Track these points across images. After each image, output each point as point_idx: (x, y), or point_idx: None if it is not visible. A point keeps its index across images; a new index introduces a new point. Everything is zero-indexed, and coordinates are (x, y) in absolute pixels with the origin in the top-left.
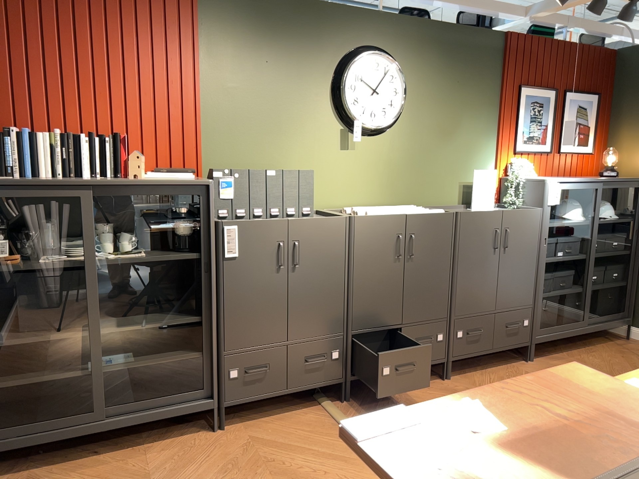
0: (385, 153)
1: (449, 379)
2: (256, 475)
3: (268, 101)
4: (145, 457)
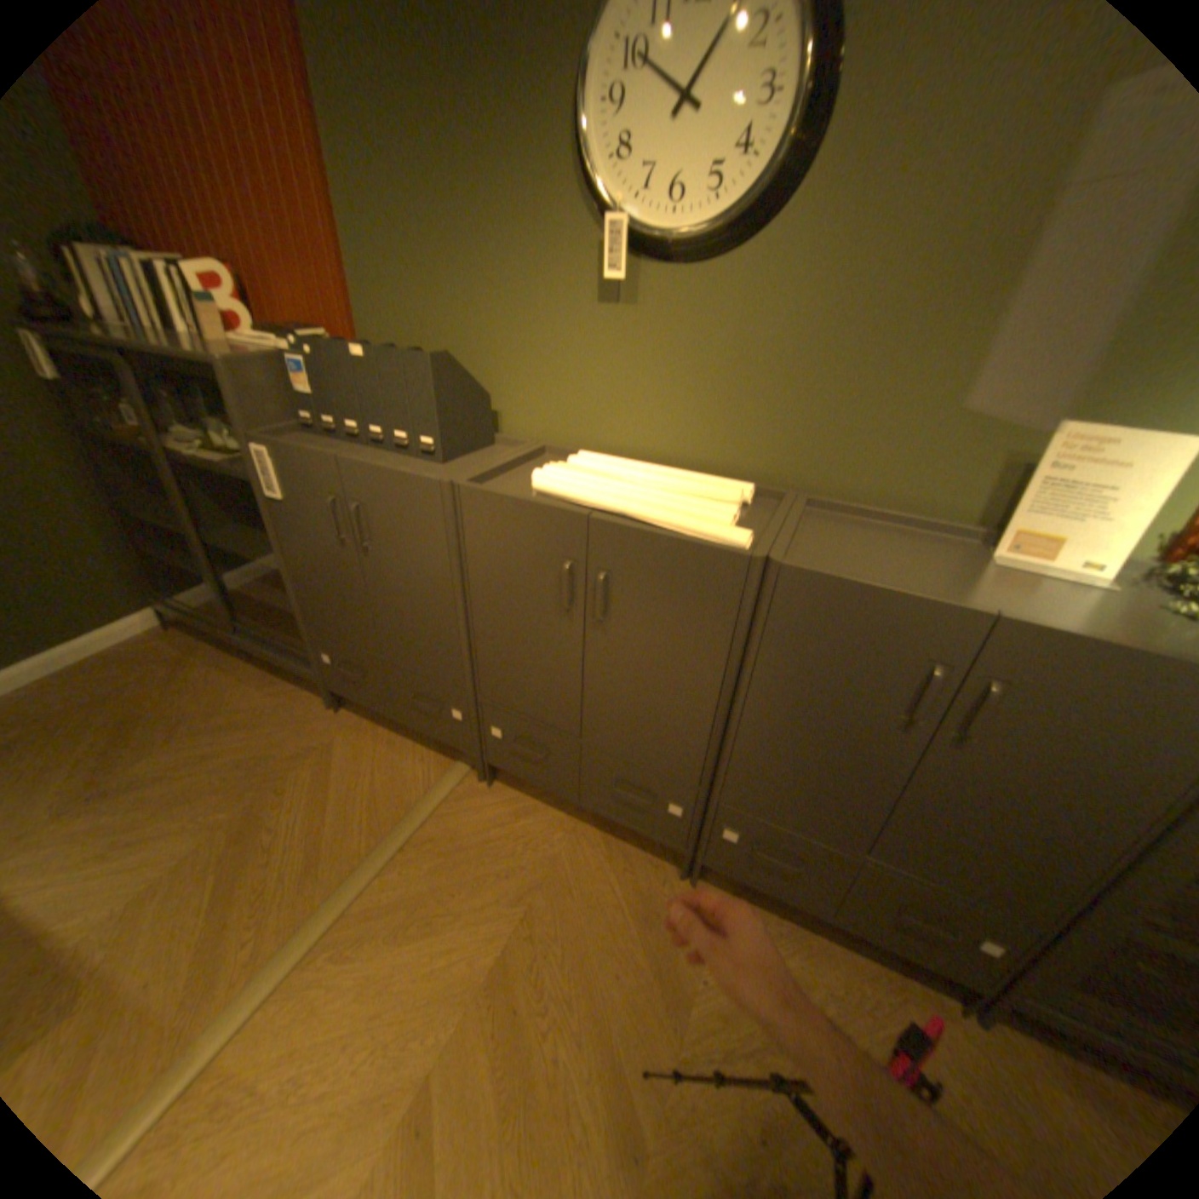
0: (725, 320)
1: (694, 885)
2: (245, 797)
3: (438, 174)
4: (256, 692)
